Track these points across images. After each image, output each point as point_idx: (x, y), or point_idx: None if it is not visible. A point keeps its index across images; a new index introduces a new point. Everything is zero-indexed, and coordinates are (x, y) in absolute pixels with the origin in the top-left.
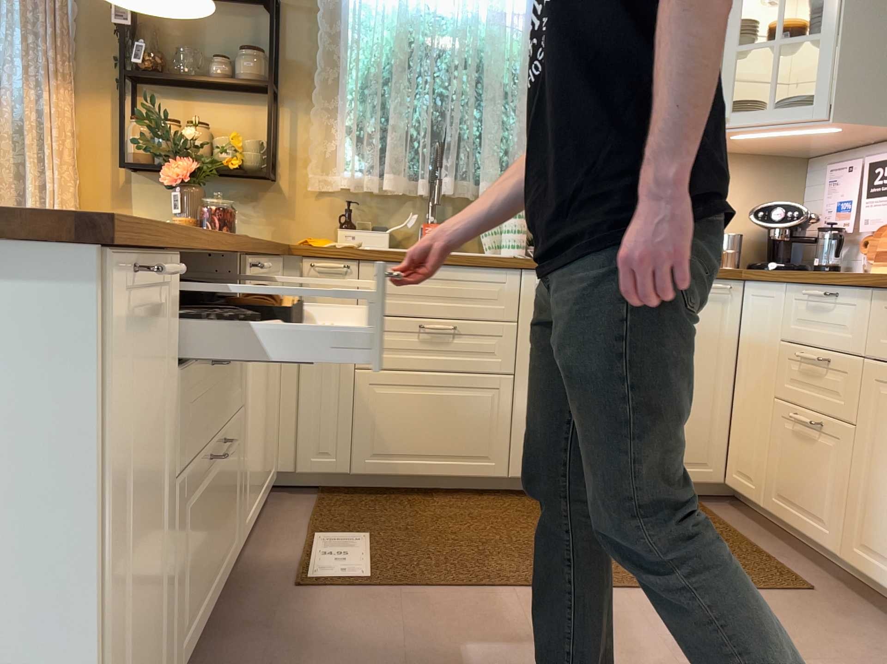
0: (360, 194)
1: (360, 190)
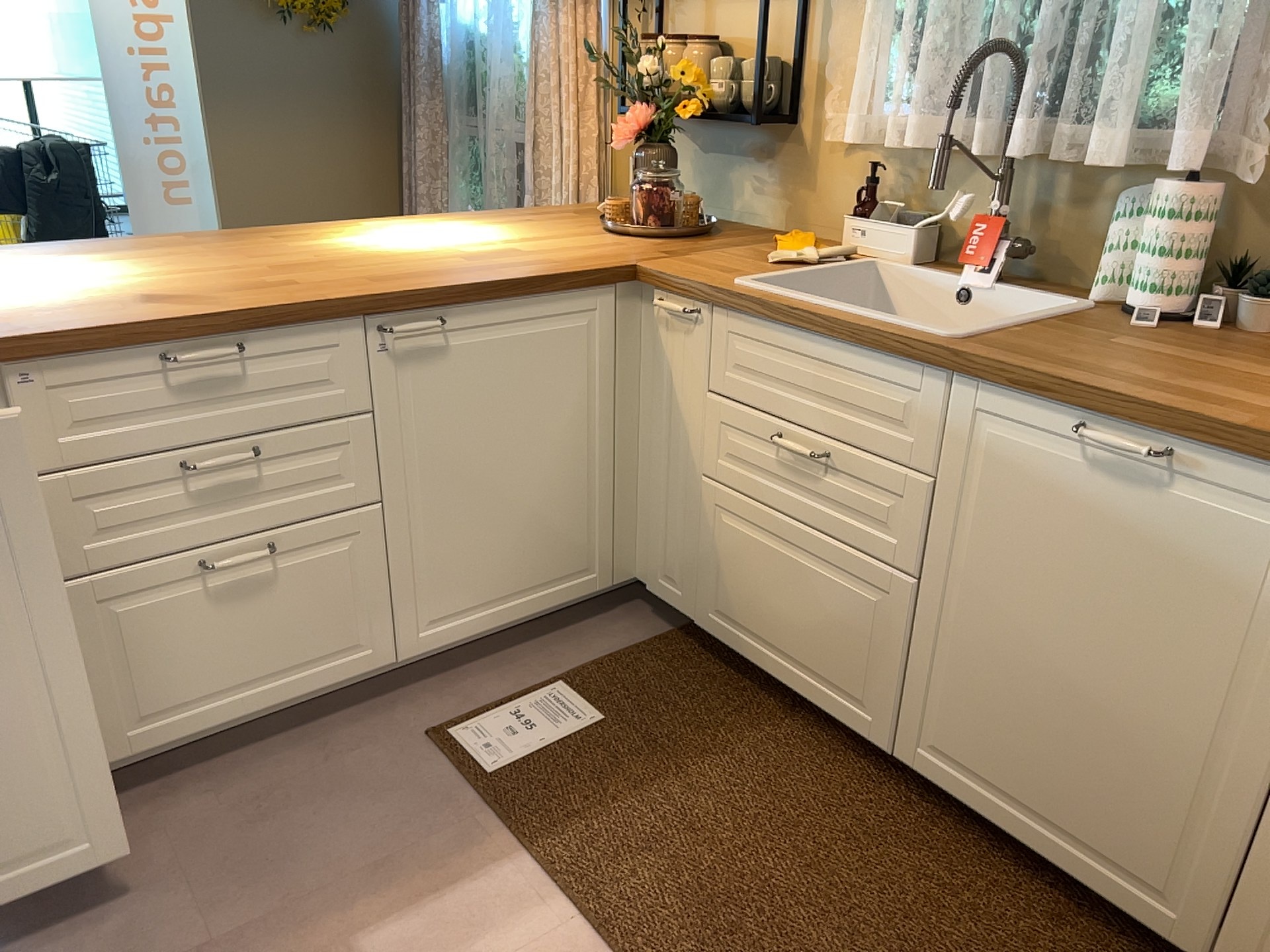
0: (901, 151)
1: (892, 144)
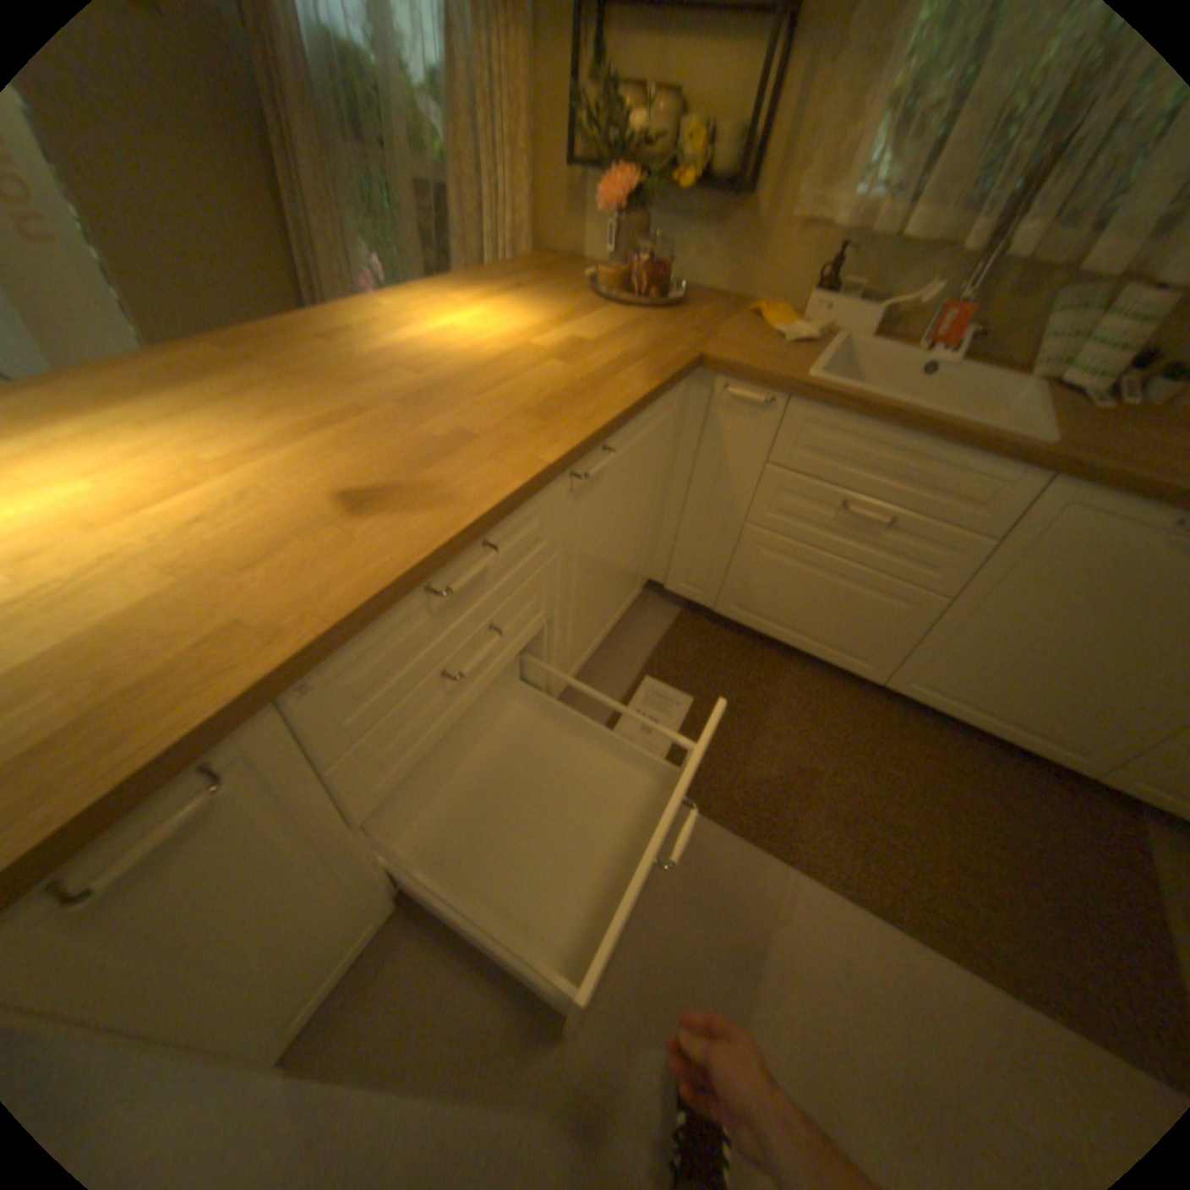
0: (869, 229)
1: (871, 223)
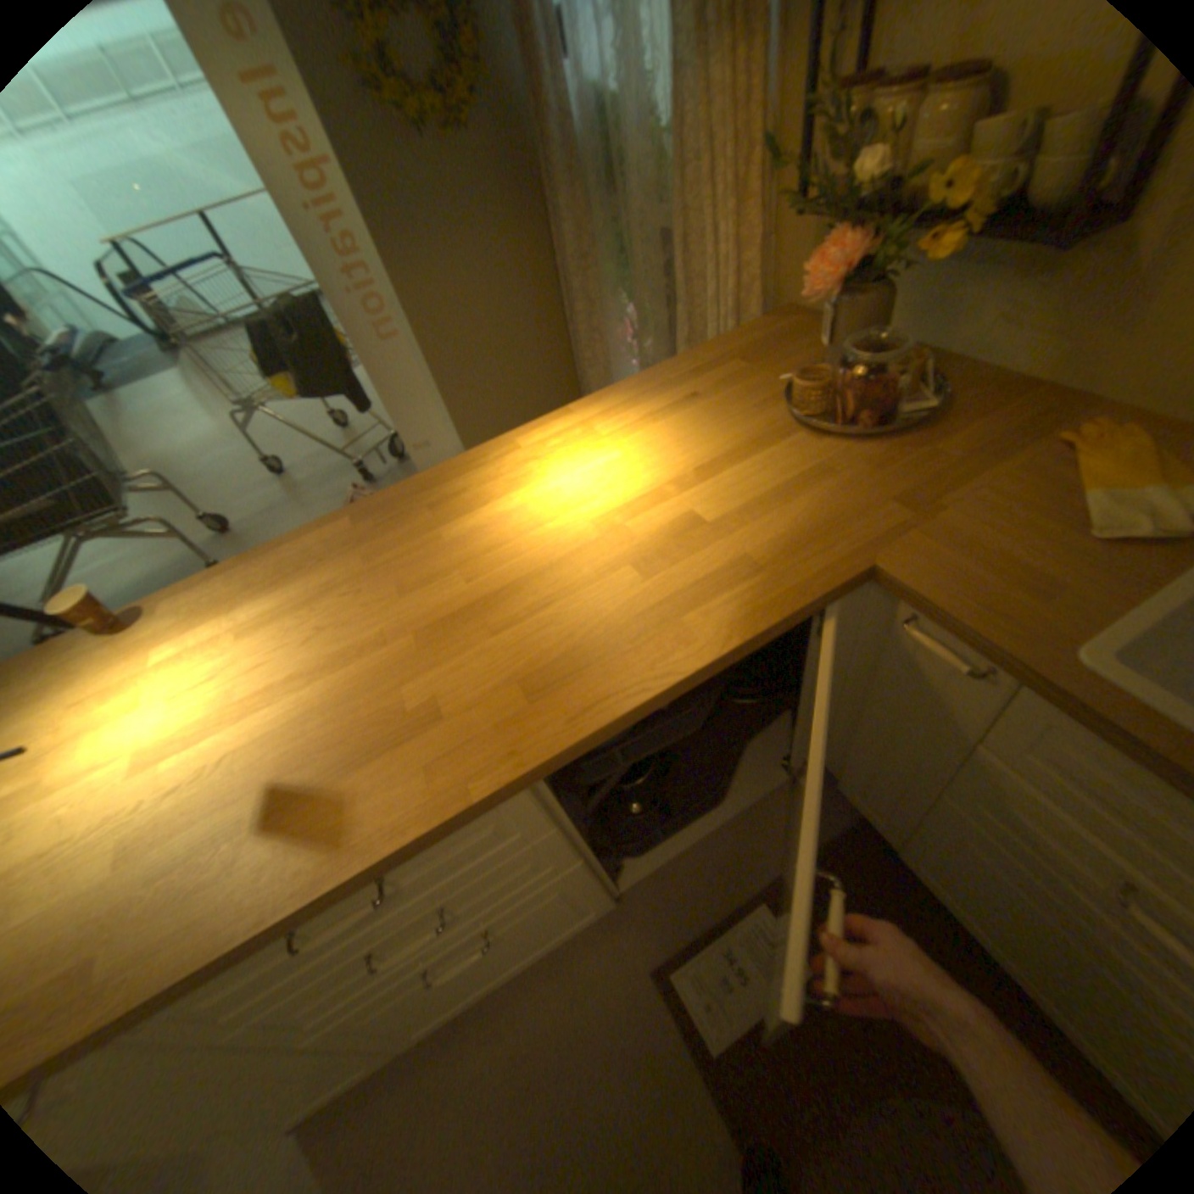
0: None
1: None
